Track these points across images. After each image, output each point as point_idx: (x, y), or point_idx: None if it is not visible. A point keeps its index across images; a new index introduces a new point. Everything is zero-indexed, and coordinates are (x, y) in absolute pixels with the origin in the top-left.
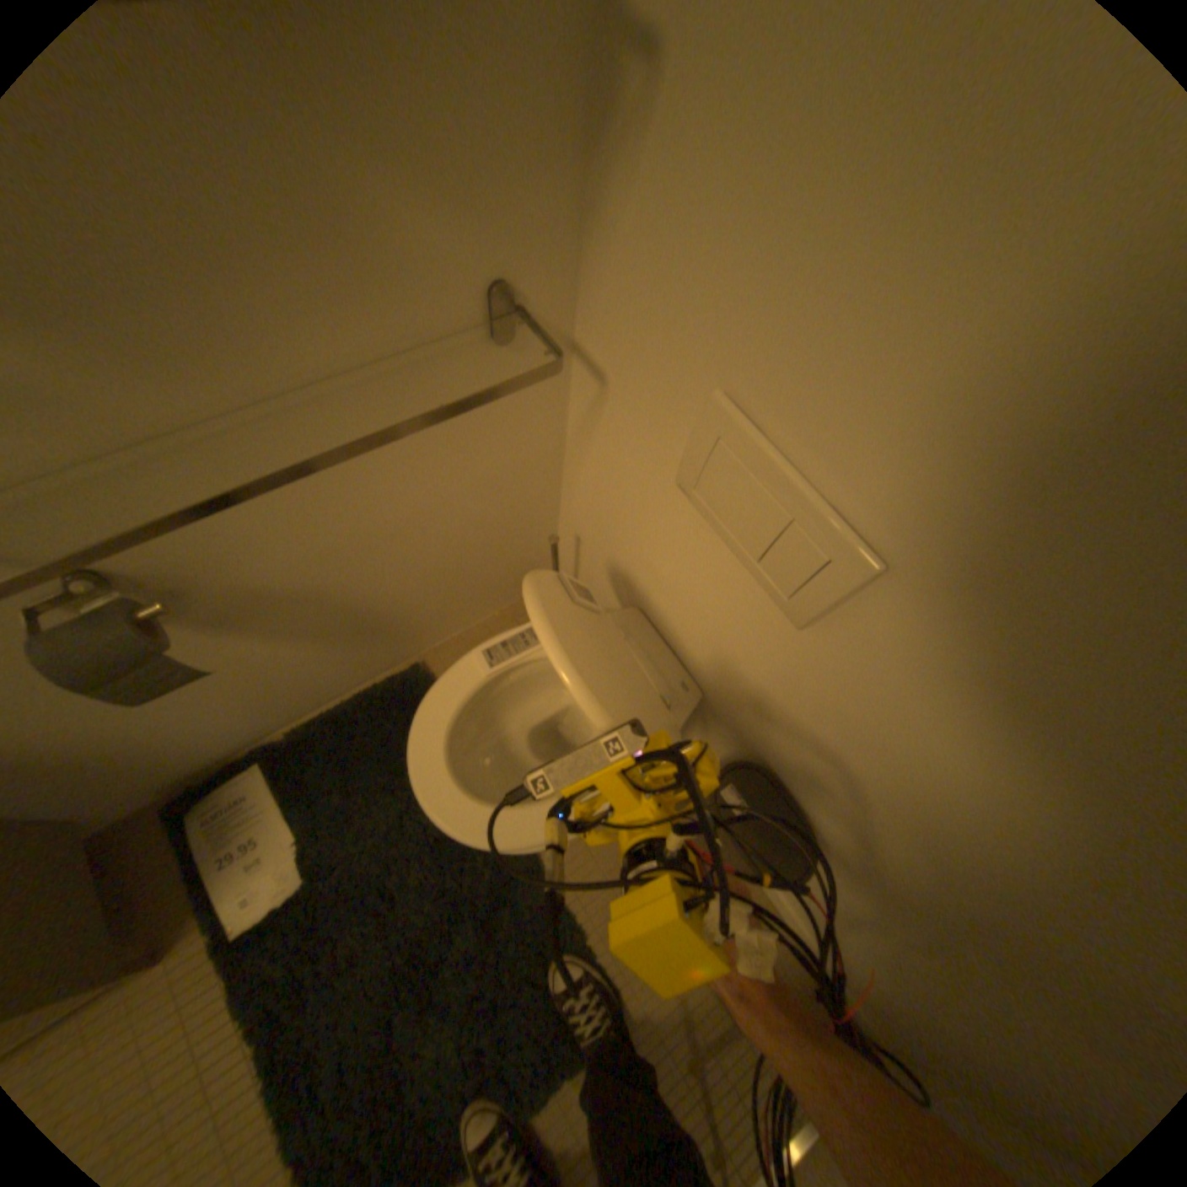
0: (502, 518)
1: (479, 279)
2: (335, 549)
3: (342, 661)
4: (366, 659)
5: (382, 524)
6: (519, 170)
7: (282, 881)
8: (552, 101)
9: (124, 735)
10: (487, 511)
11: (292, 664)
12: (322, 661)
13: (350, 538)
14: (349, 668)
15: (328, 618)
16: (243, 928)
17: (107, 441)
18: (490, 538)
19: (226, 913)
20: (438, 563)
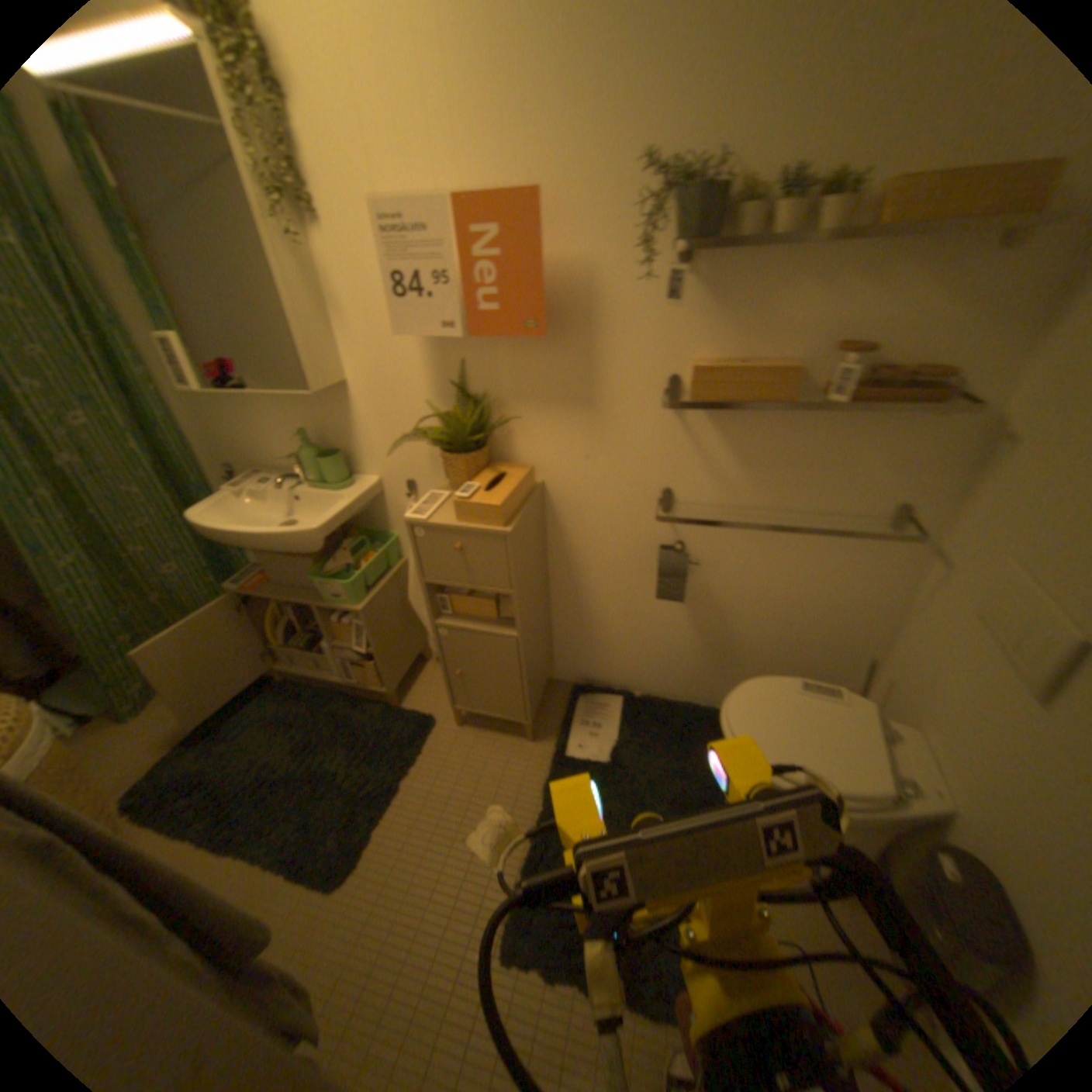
0: (845, 639)
1: (898, 502)
2: (755, 594)
3: (701, 671)
4: (710, 682)
5: (782, 595)
6: (937, 469)
7: (602, 754)
8: (963, 451)
9: (612, 629)
10: (839, 627)
11: (685, 650)
12: (695, 661)
13: (764, 593)
14: (699, 681)
15: (720, 634)
16: (575, 757)
17: (731, 506)
18: (830, 649)
19: (572, 745)
20: (791, 644)
